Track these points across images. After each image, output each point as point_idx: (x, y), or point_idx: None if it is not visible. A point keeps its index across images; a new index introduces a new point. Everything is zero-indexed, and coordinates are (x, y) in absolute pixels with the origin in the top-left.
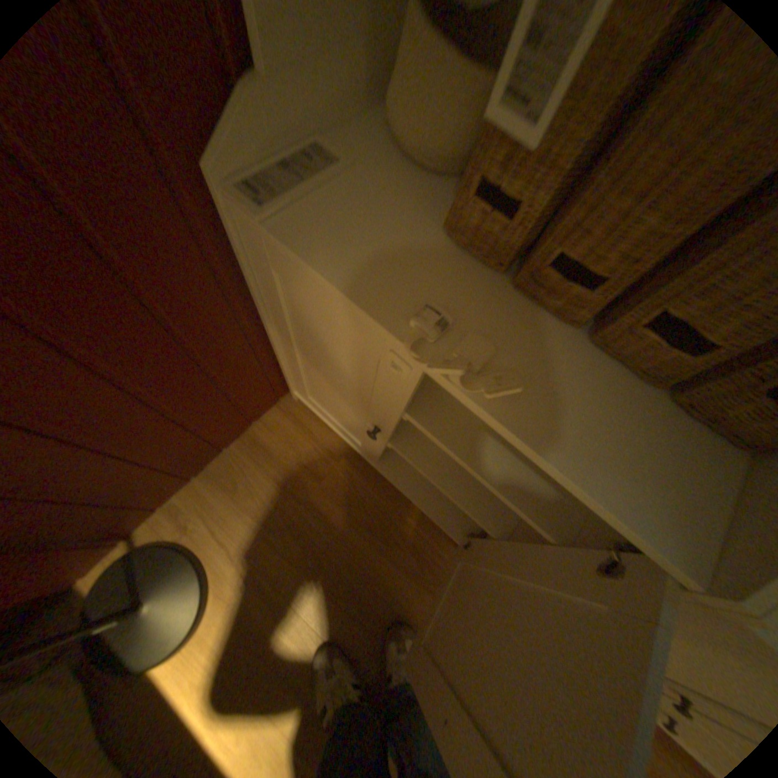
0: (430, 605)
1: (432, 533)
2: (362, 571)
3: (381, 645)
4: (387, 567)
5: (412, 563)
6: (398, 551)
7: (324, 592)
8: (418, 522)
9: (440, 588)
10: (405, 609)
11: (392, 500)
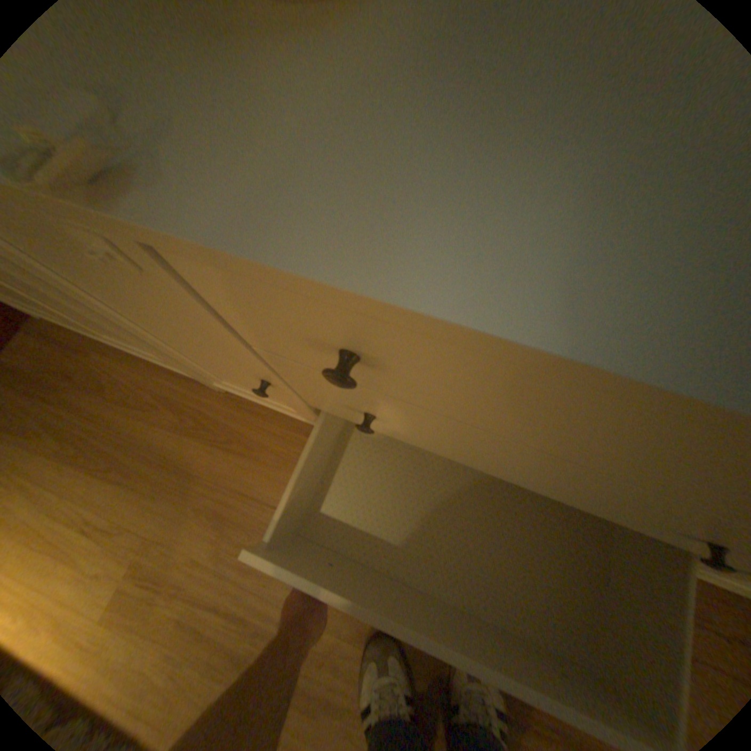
0: (190, 447)
1: (186, 385)
2: (118, 441)
3: (145, 496)
4: (143, 429)
5: (168, 418)
6: (153, 412)
7: (82, 471)
8: (171, 380)
9: (199, 429)
10: (165, 459)
11: (142, 370)
